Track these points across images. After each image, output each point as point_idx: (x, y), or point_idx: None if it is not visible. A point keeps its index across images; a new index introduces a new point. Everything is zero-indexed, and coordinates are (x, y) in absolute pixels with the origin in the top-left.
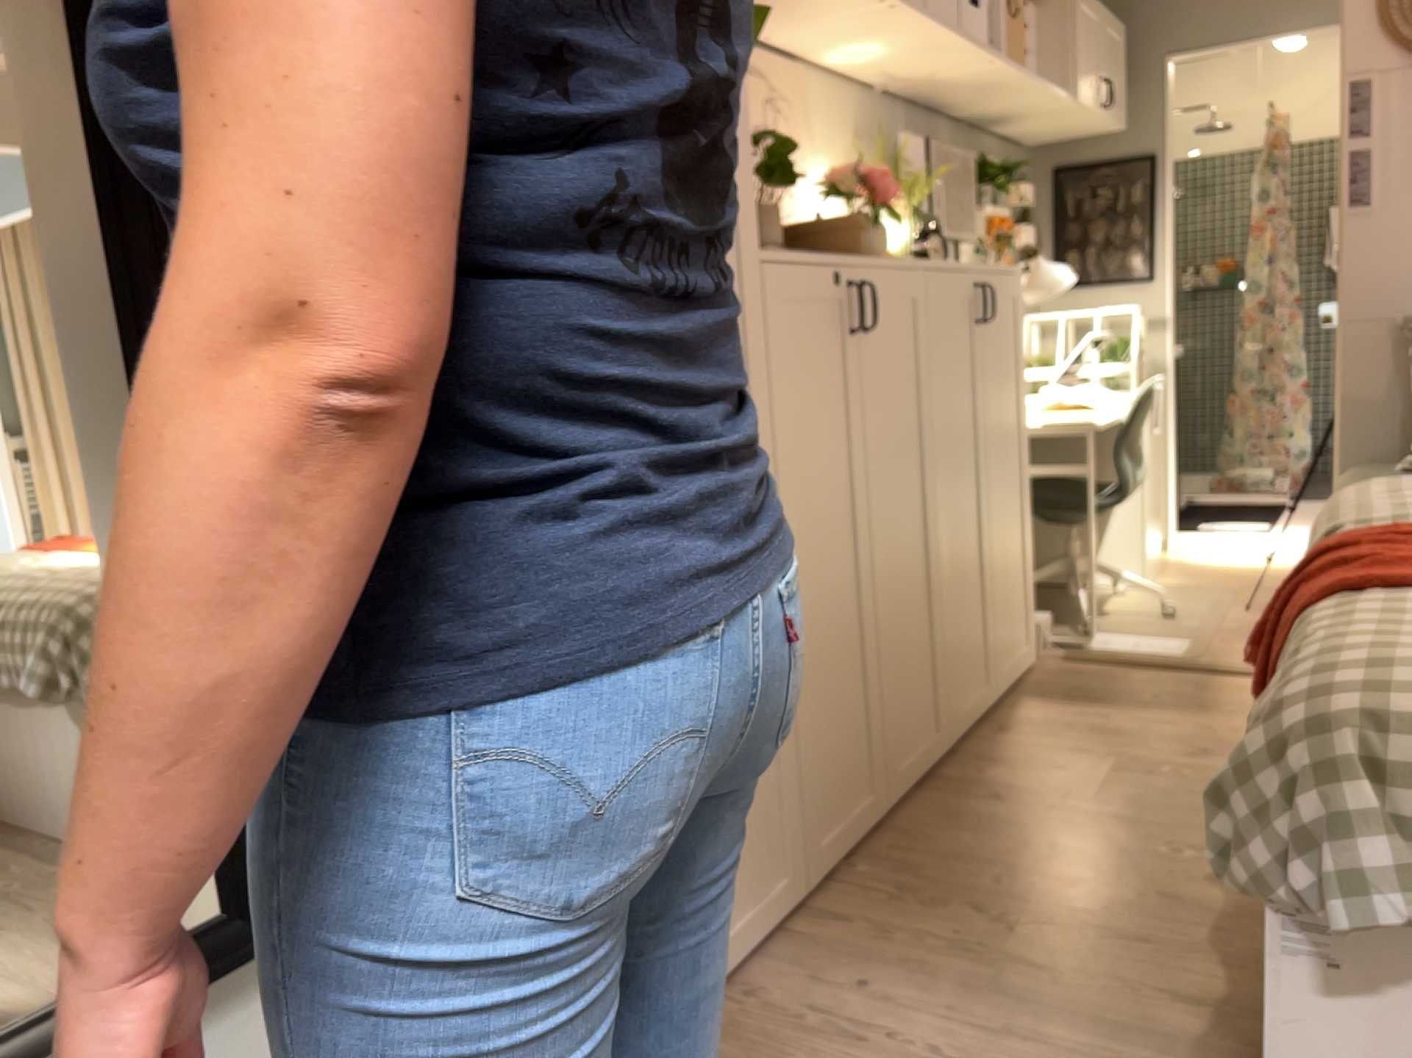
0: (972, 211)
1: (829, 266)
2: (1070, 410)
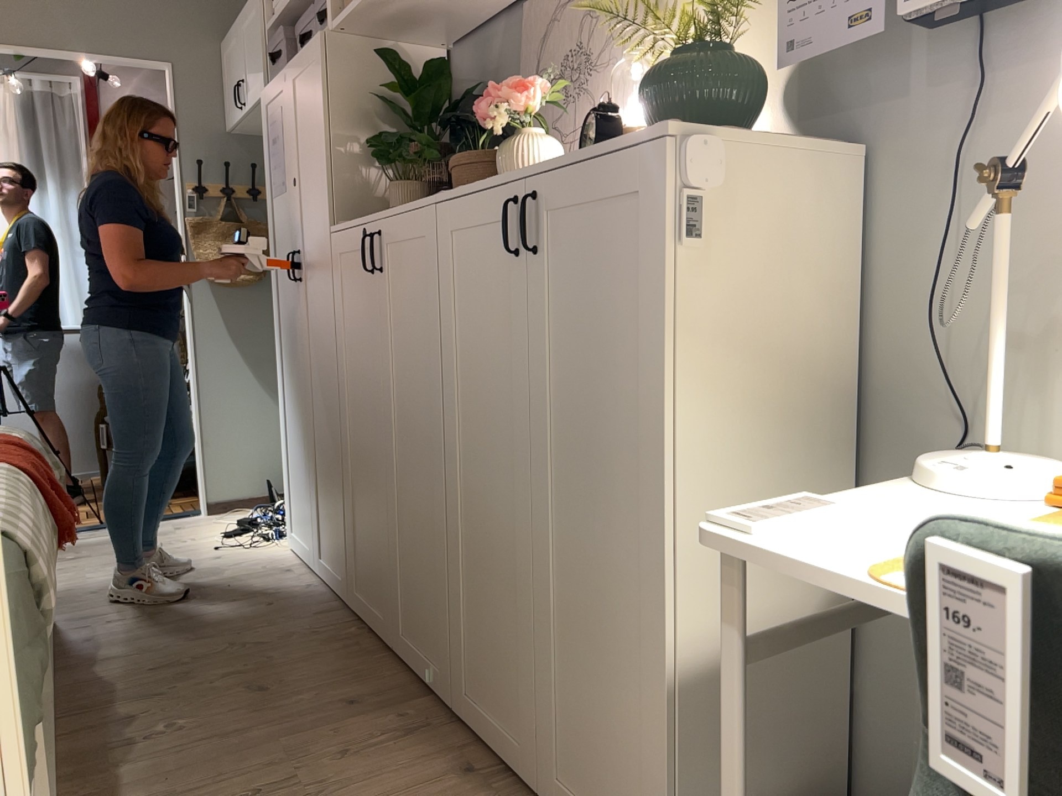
0: None
1: (362, 227)
2: None
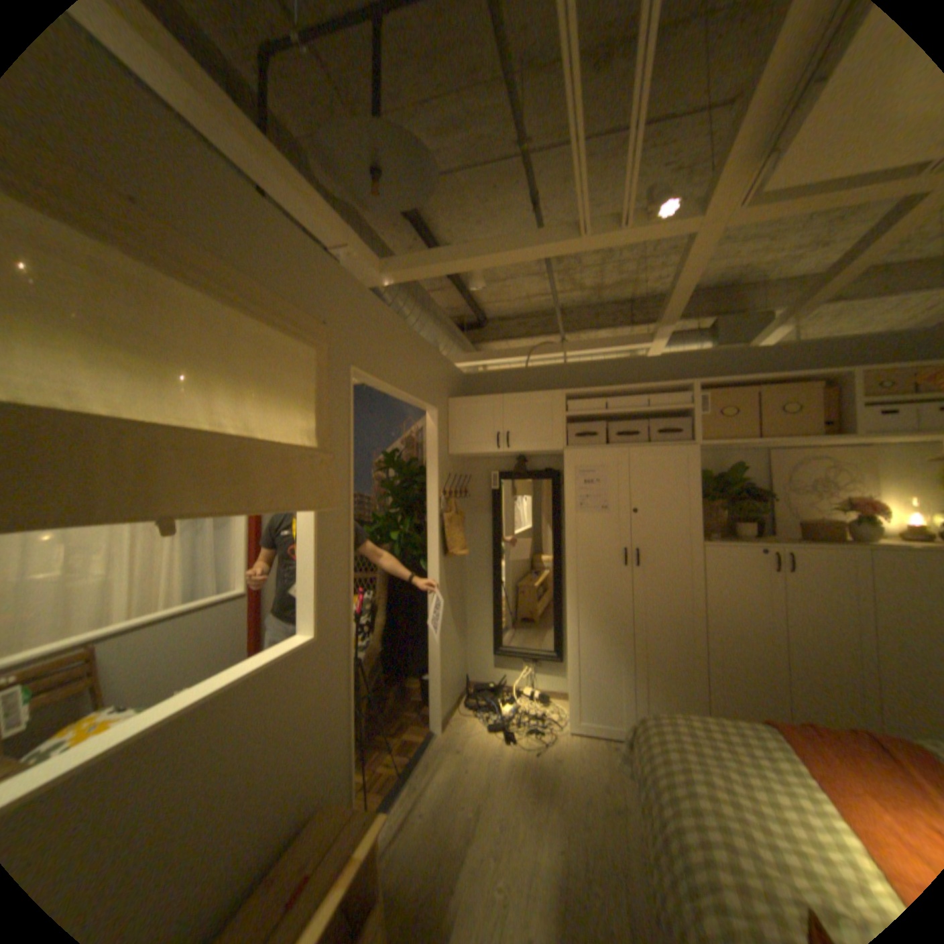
0: None
1: (763, 550)
2: None
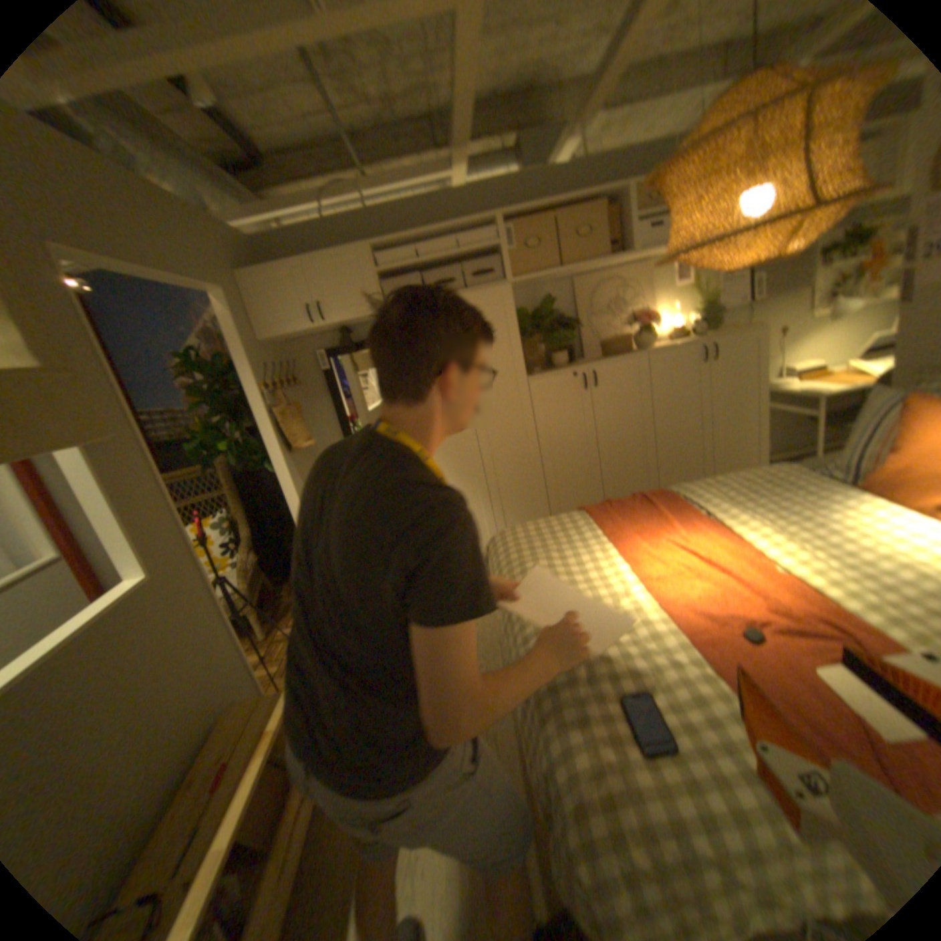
0: (813, 275)
1: (573, 372)
2: (854, 379)
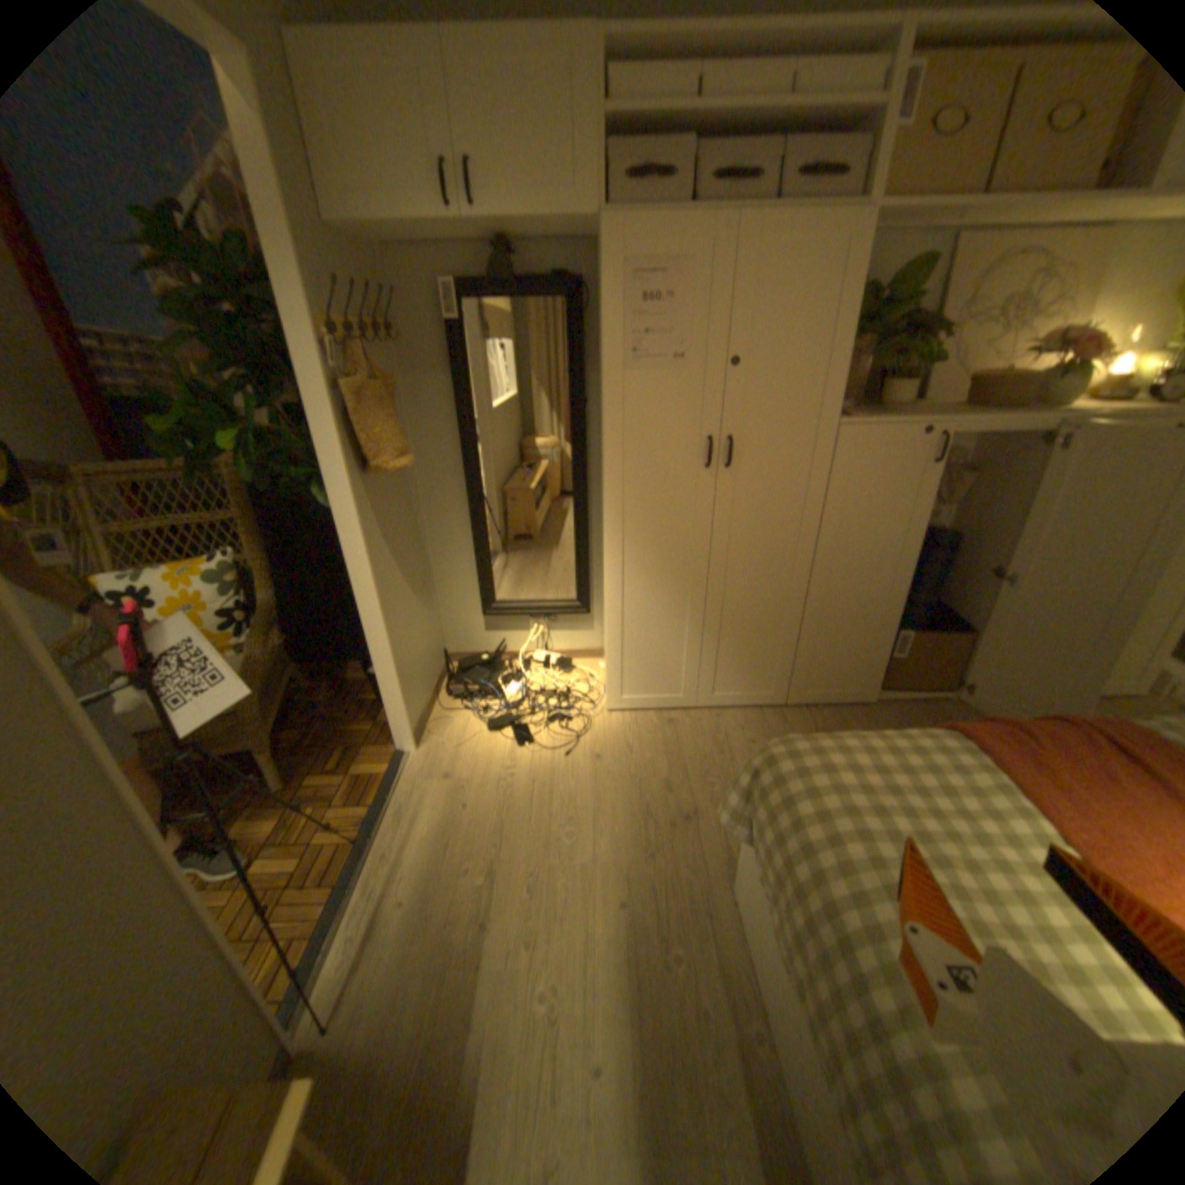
0: None
1: (928, 426)
2: None
